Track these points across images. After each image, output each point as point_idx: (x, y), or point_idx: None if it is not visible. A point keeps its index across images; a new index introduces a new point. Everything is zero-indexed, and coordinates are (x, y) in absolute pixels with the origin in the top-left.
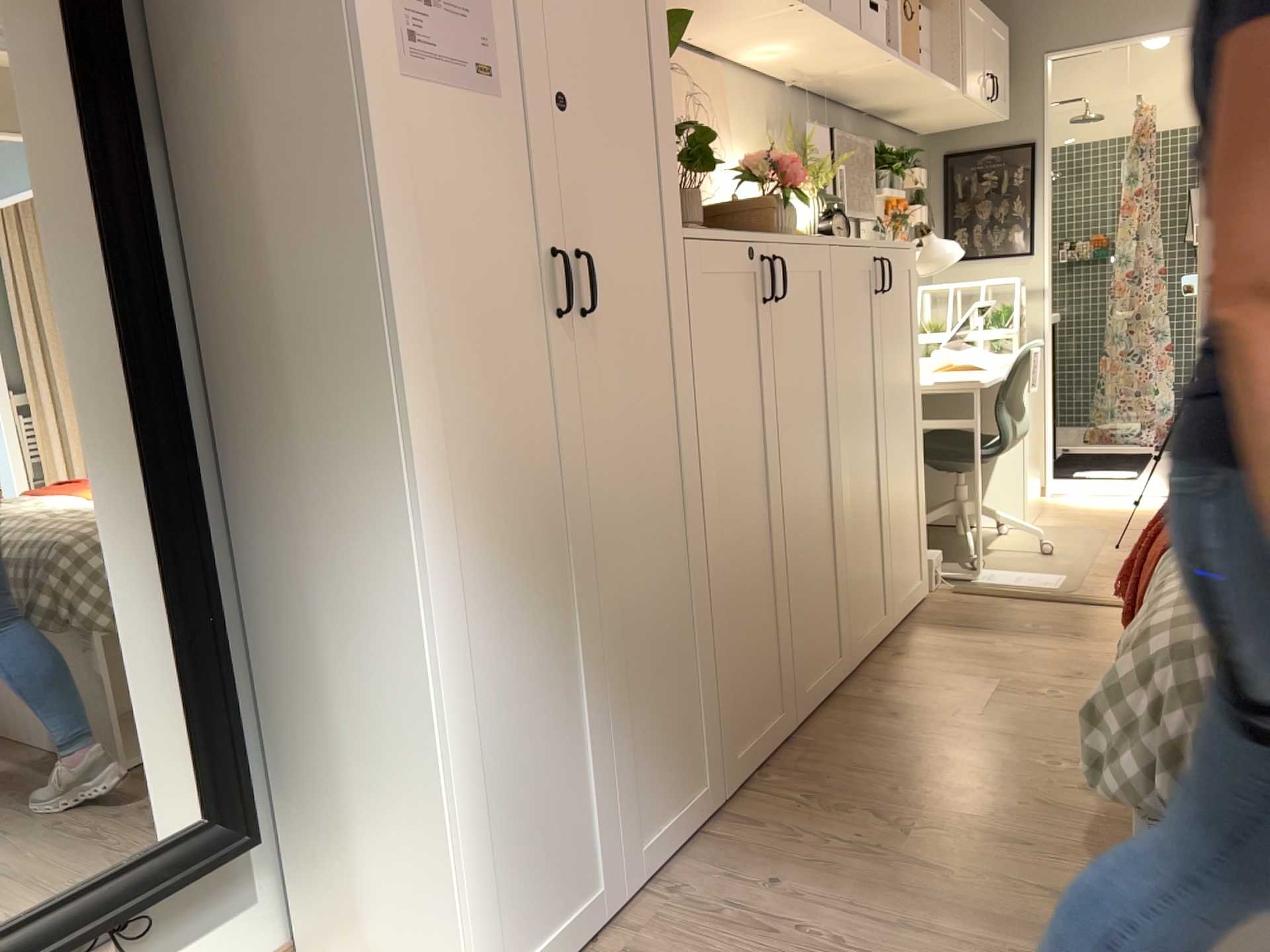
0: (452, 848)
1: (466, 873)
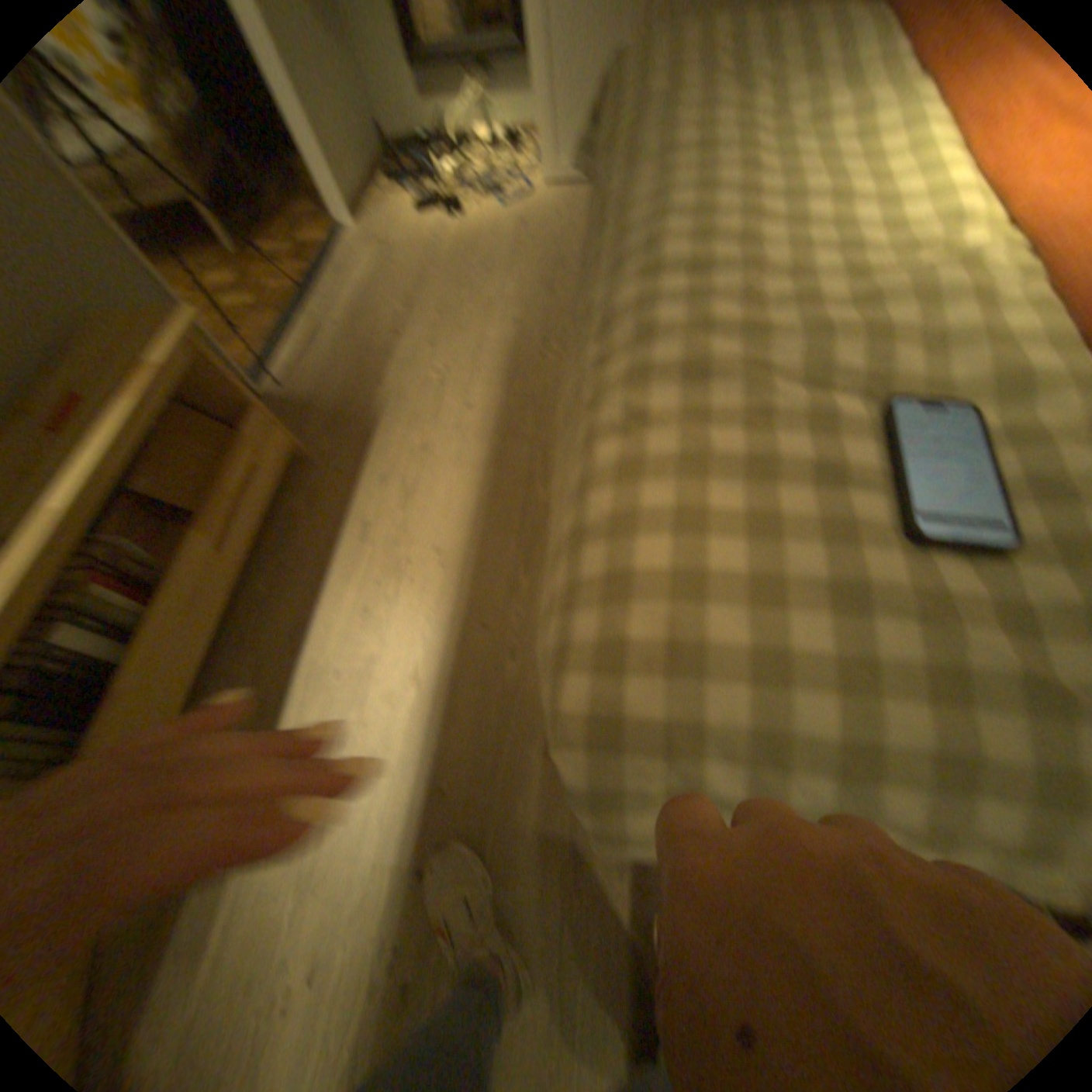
0: (536, 71)
1: (543, 90)
